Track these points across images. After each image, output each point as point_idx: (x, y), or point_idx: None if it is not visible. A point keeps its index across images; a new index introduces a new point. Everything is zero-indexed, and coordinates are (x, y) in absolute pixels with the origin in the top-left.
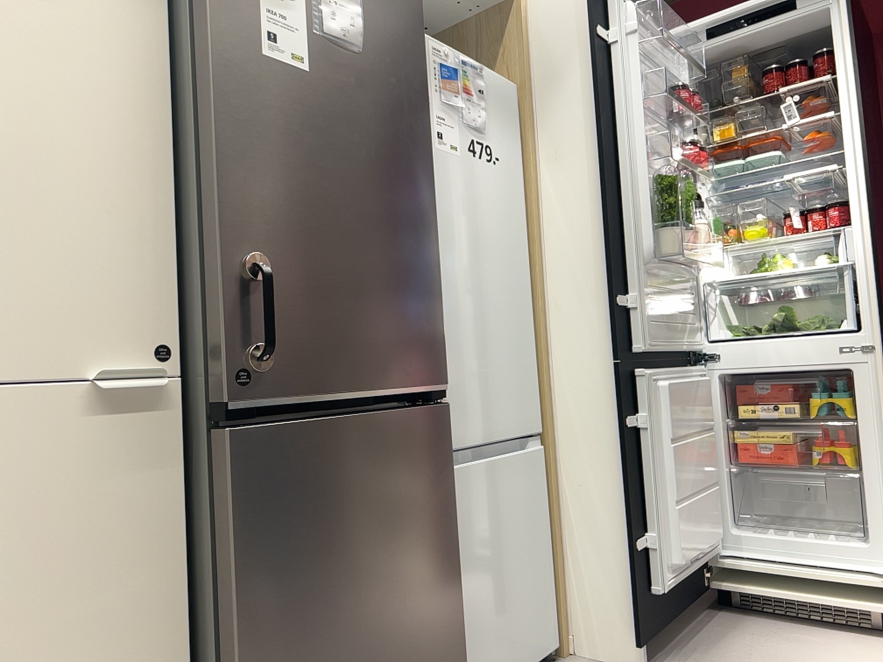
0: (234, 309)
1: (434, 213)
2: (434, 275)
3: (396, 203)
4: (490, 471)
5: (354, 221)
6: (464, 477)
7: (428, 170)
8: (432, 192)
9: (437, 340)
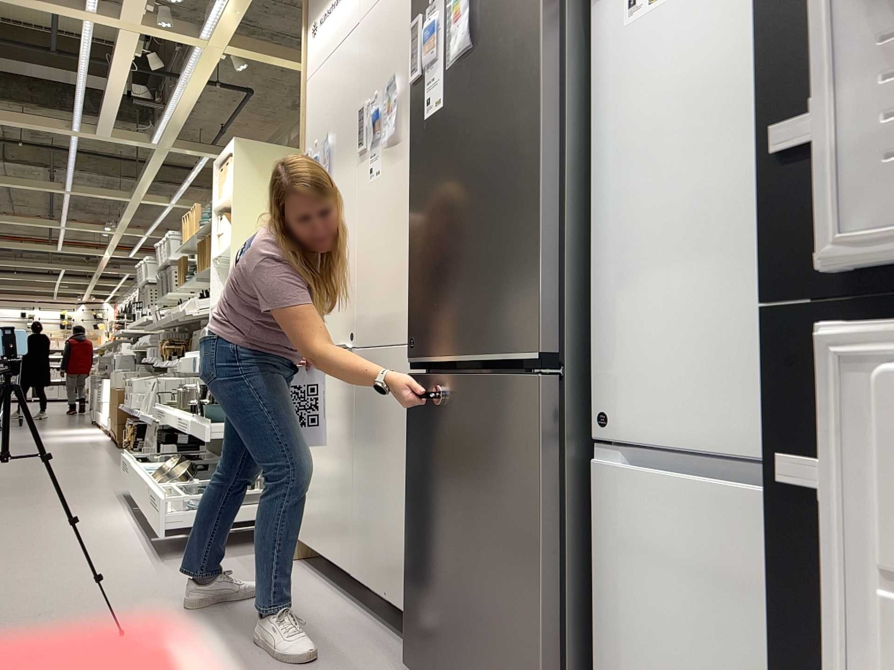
0: (412, 301)
1: (539, 152)
2: (534, 227)
3: (497, 169)
4: (698, 502)
5: (464, 208)
6: (646, 490)
7: (535, 104)
8: (540, 127)
9: (533, 302)
